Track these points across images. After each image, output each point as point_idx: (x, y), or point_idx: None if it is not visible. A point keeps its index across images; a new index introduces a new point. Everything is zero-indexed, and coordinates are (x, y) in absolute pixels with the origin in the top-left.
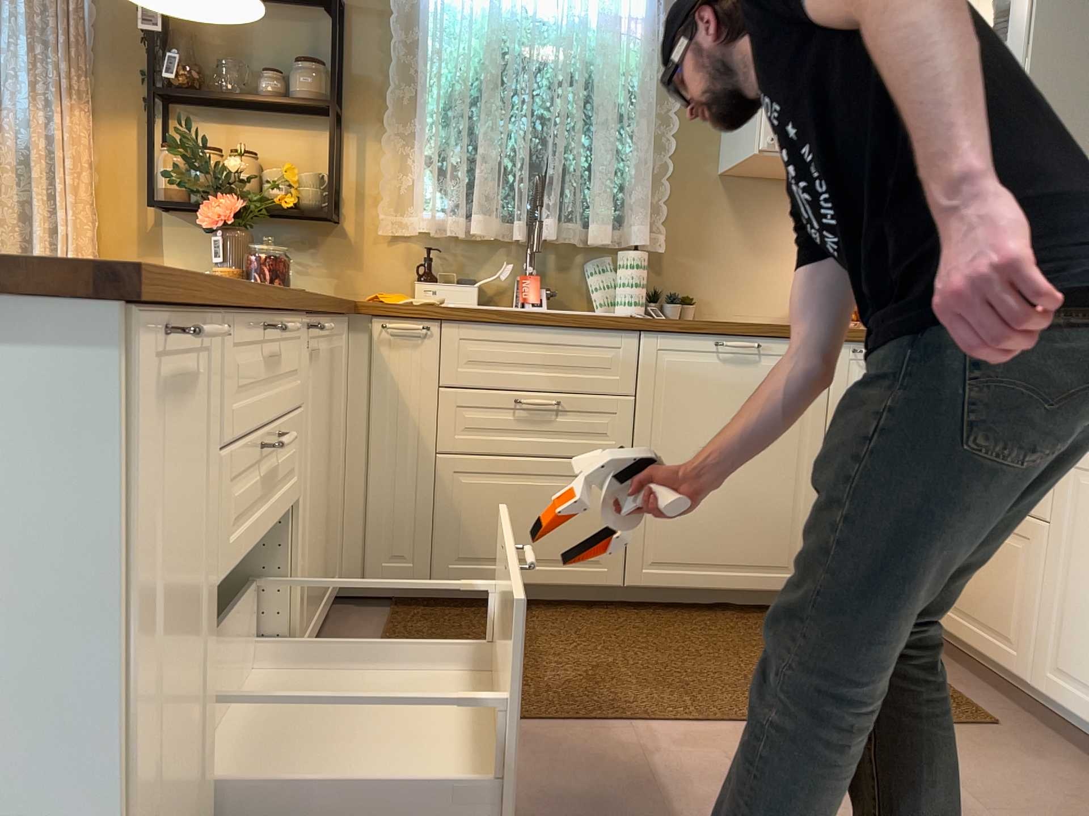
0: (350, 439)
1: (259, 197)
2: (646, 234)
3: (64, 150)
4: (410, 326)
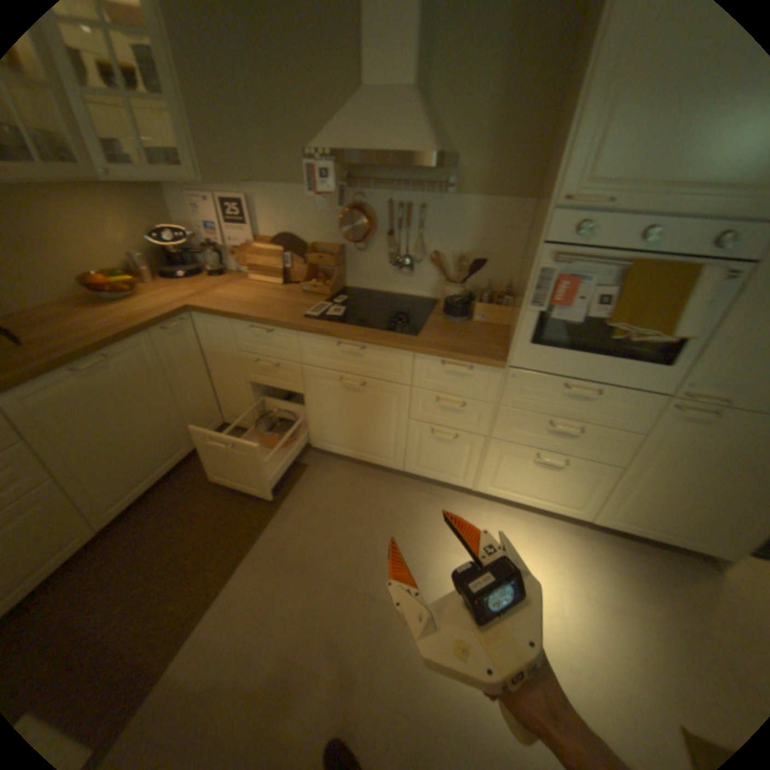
0: None
1: None
2: None
3: None
4: None
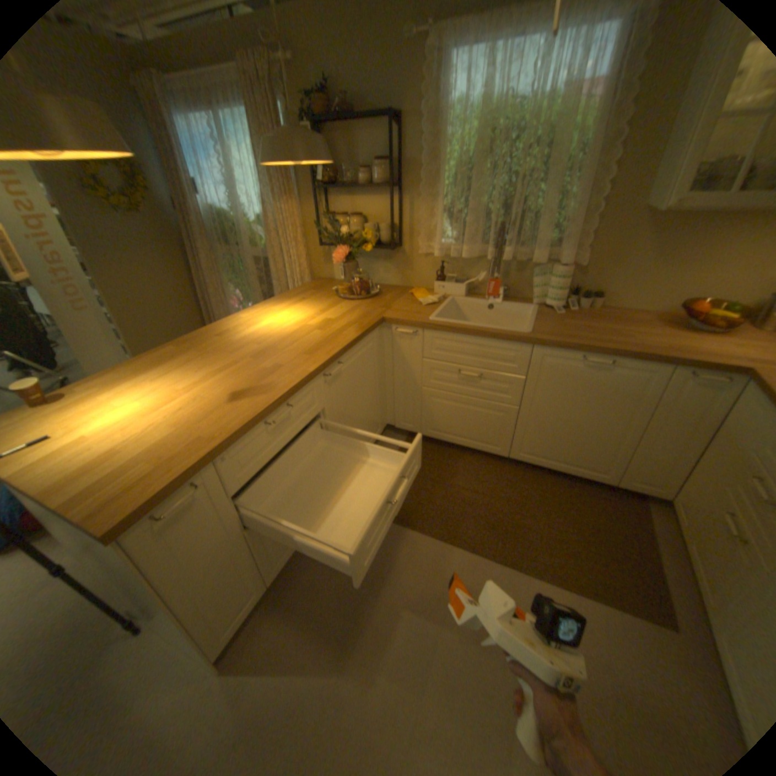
0: (386, 374)
1: (361, 238)
2: (576, 251)
3: (284, 221)
4: (407, 332)
